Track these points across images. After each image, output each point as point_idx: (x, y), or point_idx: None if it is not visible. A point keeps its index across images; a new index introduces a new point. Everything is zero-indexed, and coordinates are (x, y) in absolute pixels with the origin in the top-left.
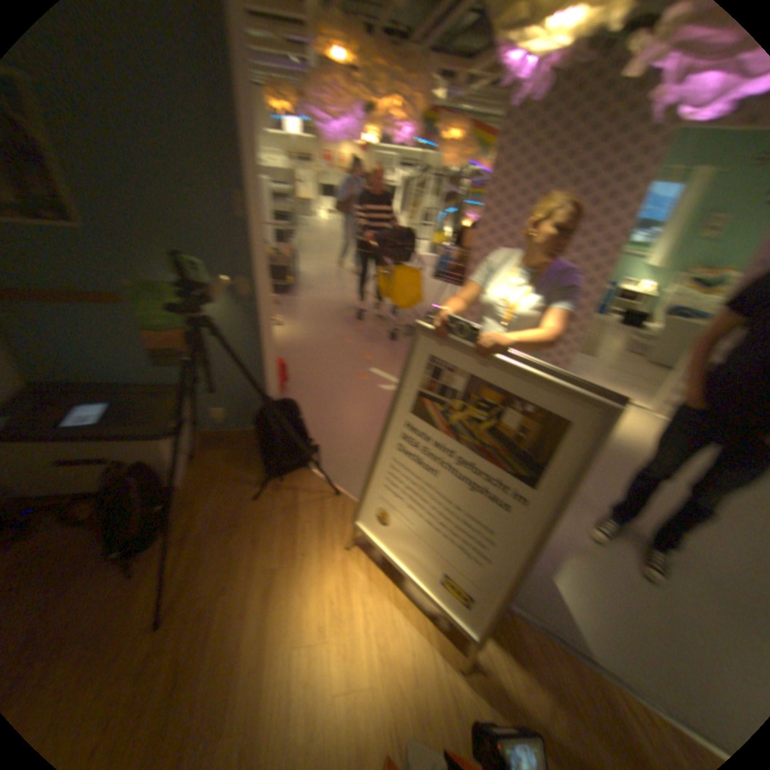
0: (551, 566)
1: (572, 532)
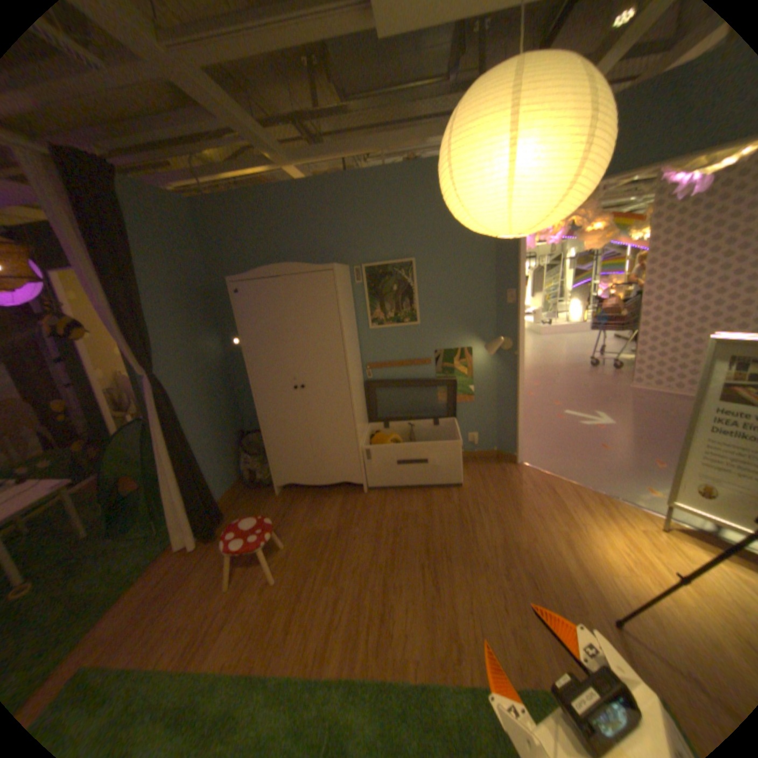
0: None
1: None
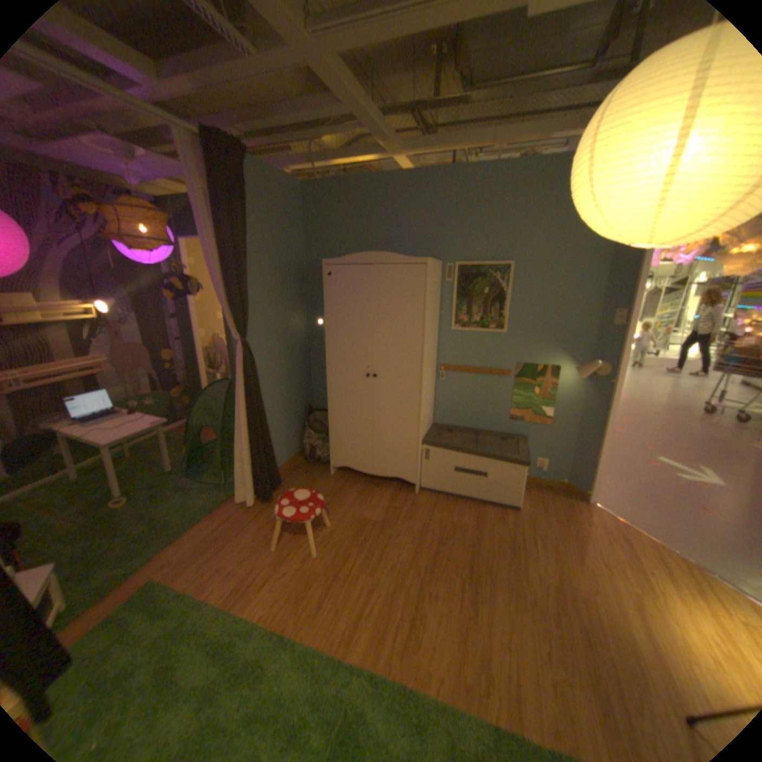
0: None
1: None
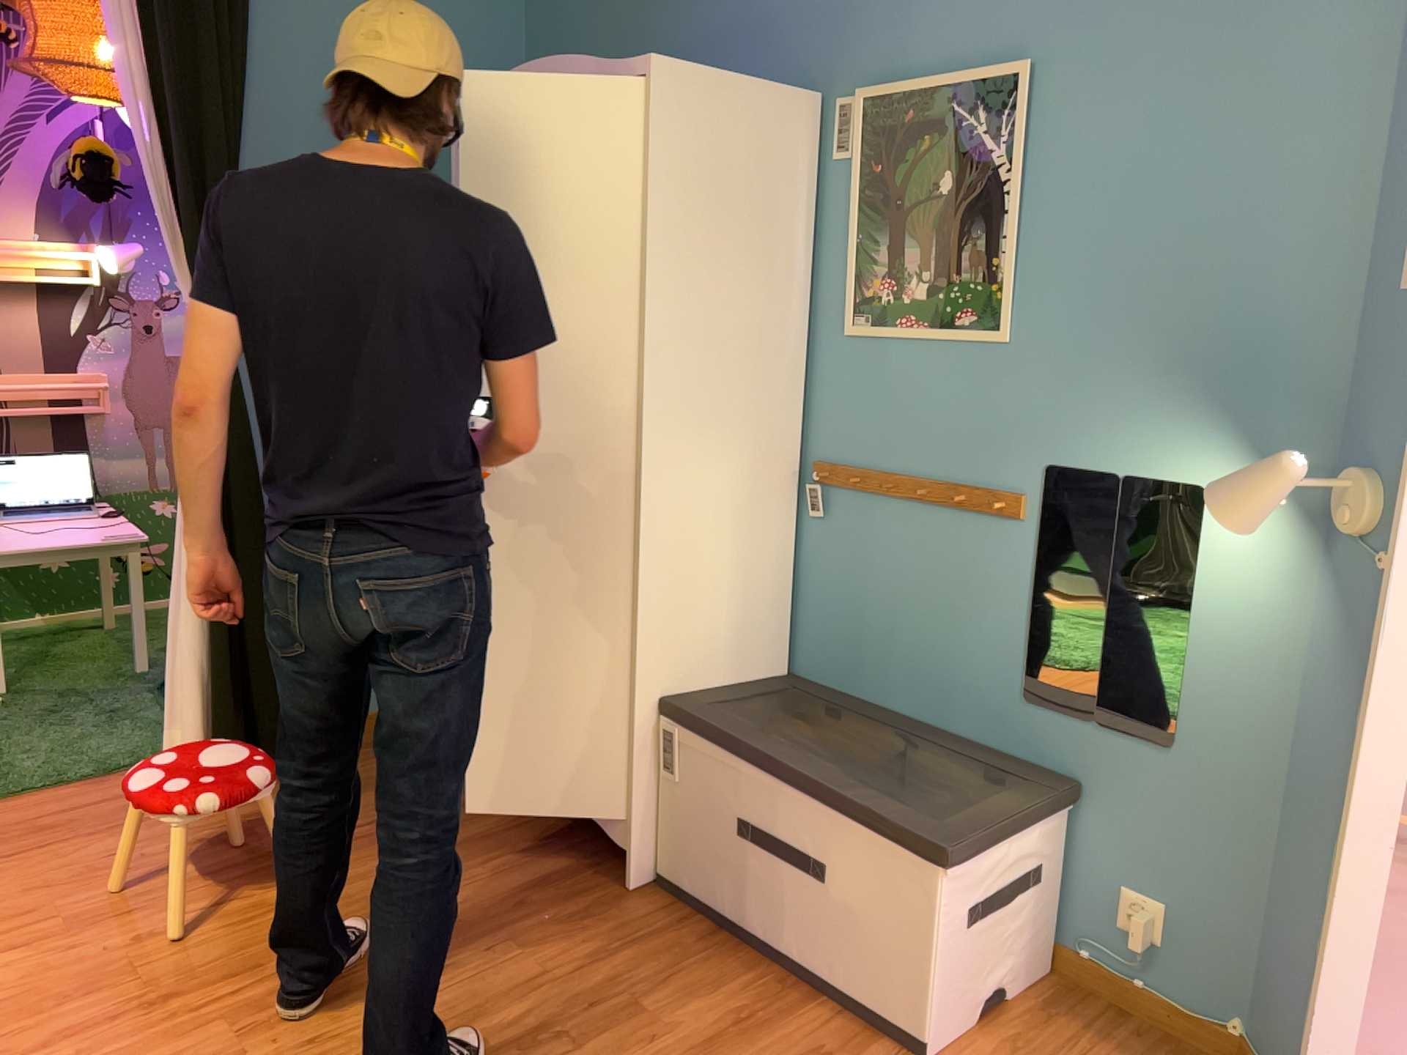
0: None
1: None
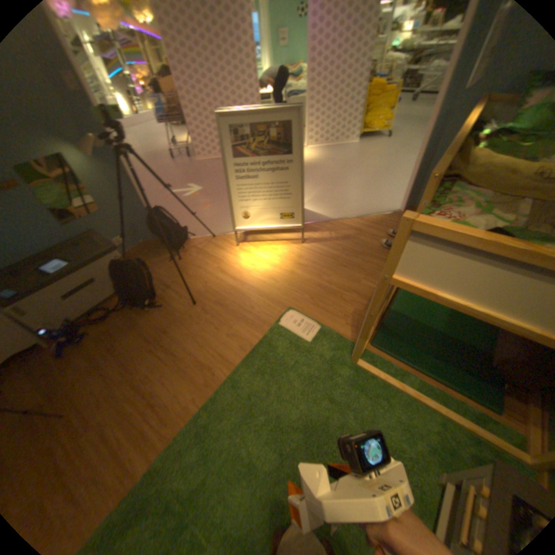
0: (307, 208)
1: (306, 196)
